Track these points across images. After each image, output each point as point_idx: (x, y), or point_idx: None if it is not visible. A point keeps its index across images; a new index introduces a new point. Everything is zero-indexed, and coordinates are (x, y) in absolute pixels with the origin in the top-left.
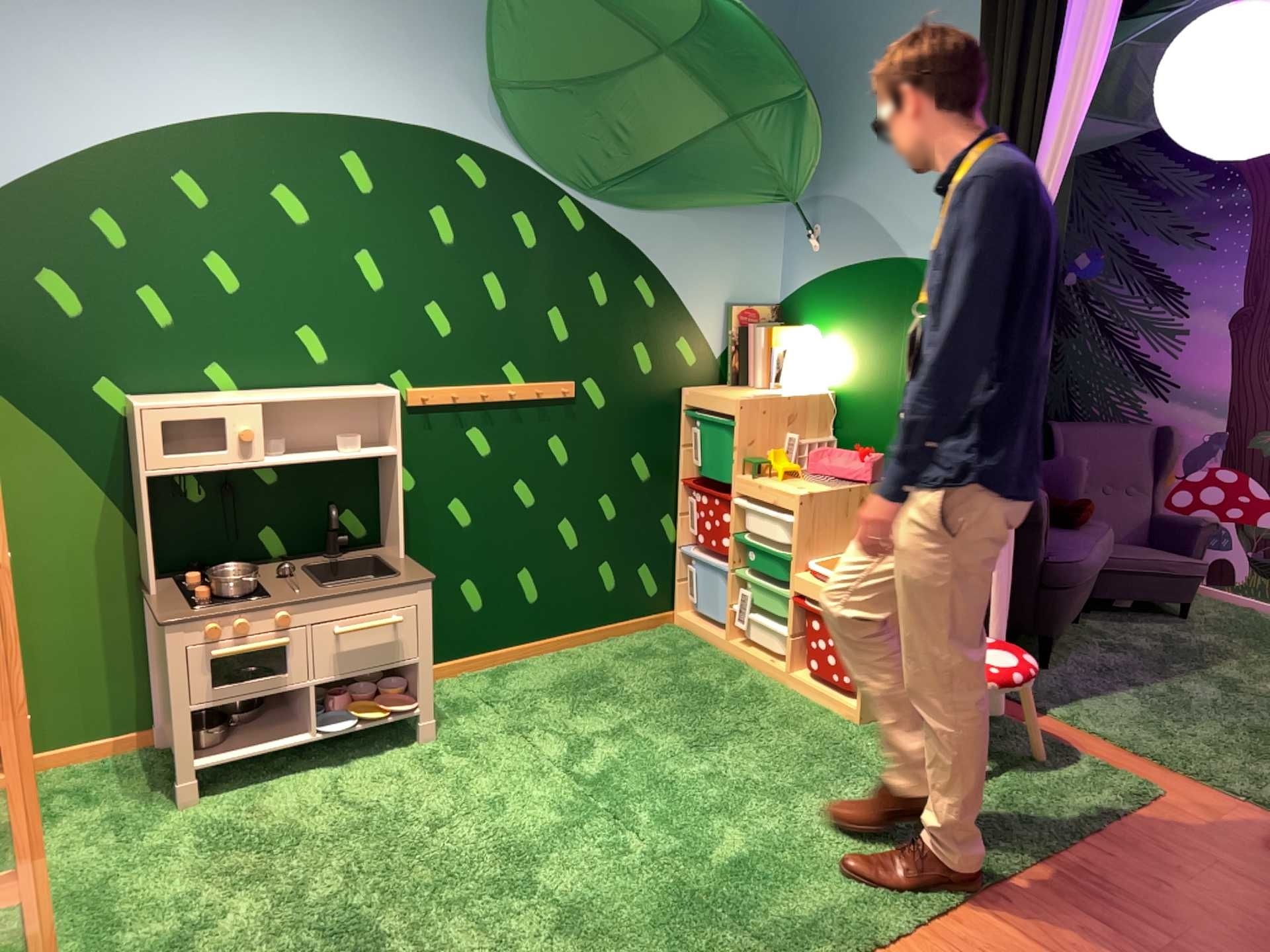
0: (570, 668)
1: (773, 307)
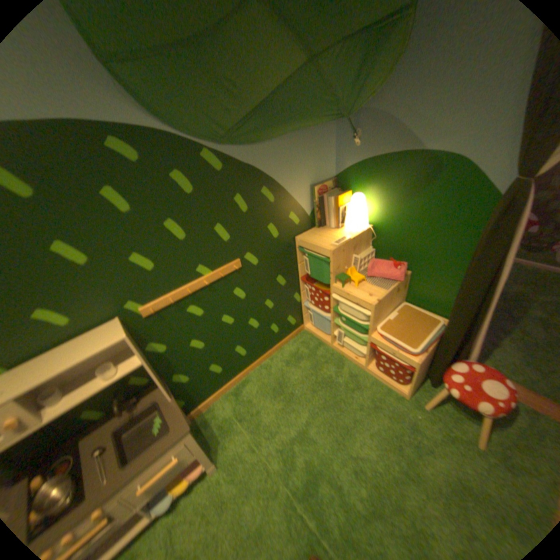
0: (268, 378)
1: (332, 180)
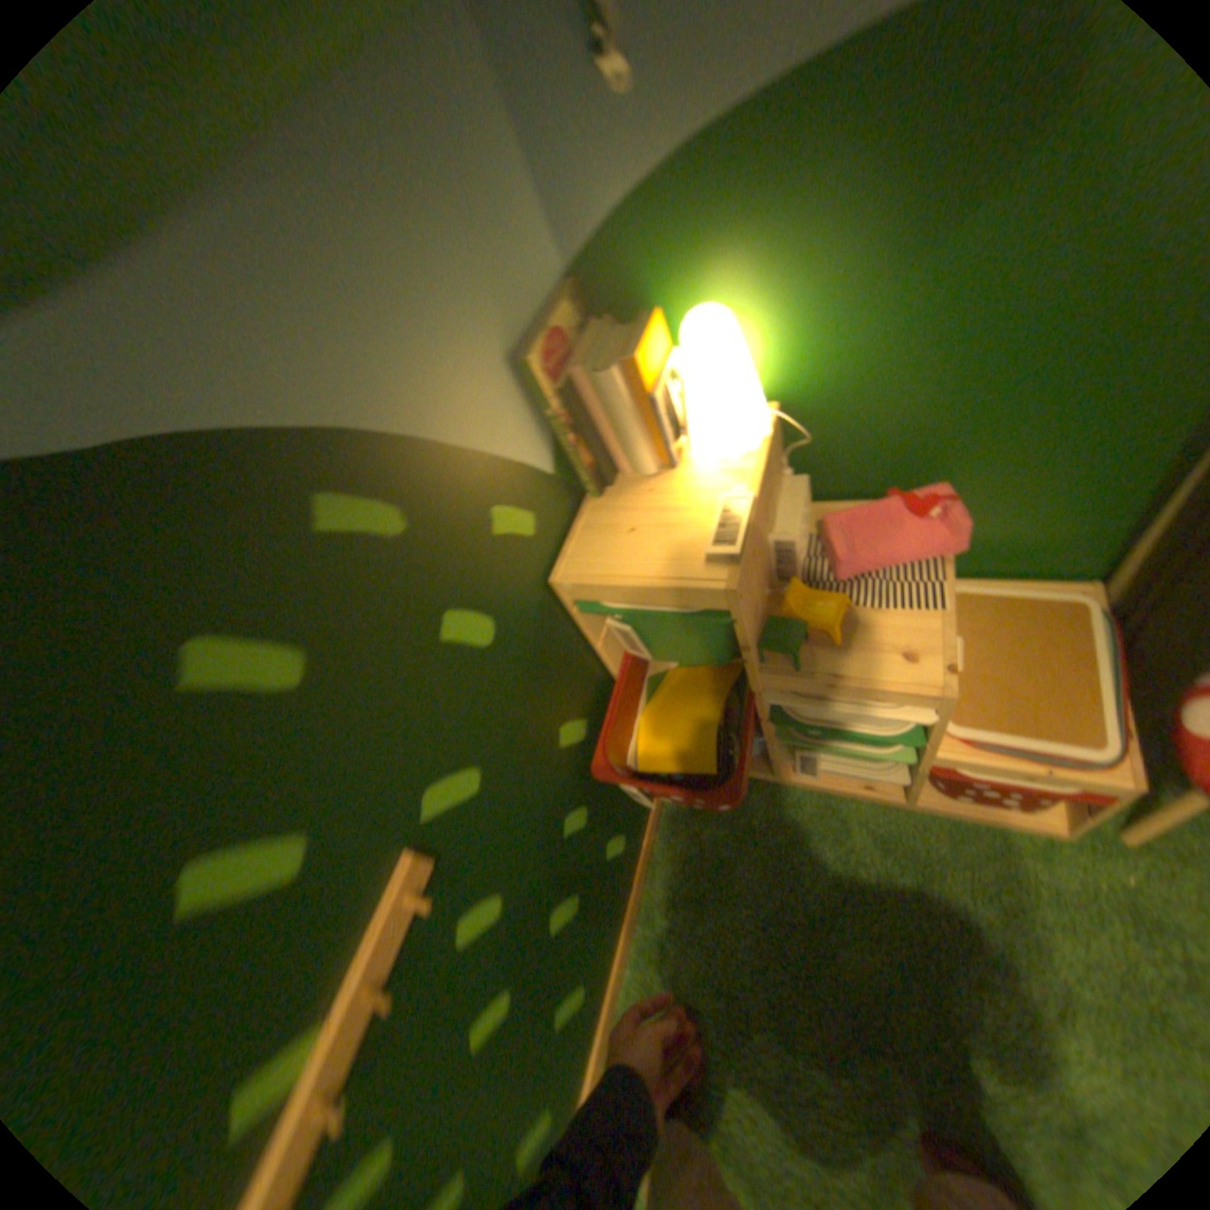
0: (676, 990)
1: (570, 293)
